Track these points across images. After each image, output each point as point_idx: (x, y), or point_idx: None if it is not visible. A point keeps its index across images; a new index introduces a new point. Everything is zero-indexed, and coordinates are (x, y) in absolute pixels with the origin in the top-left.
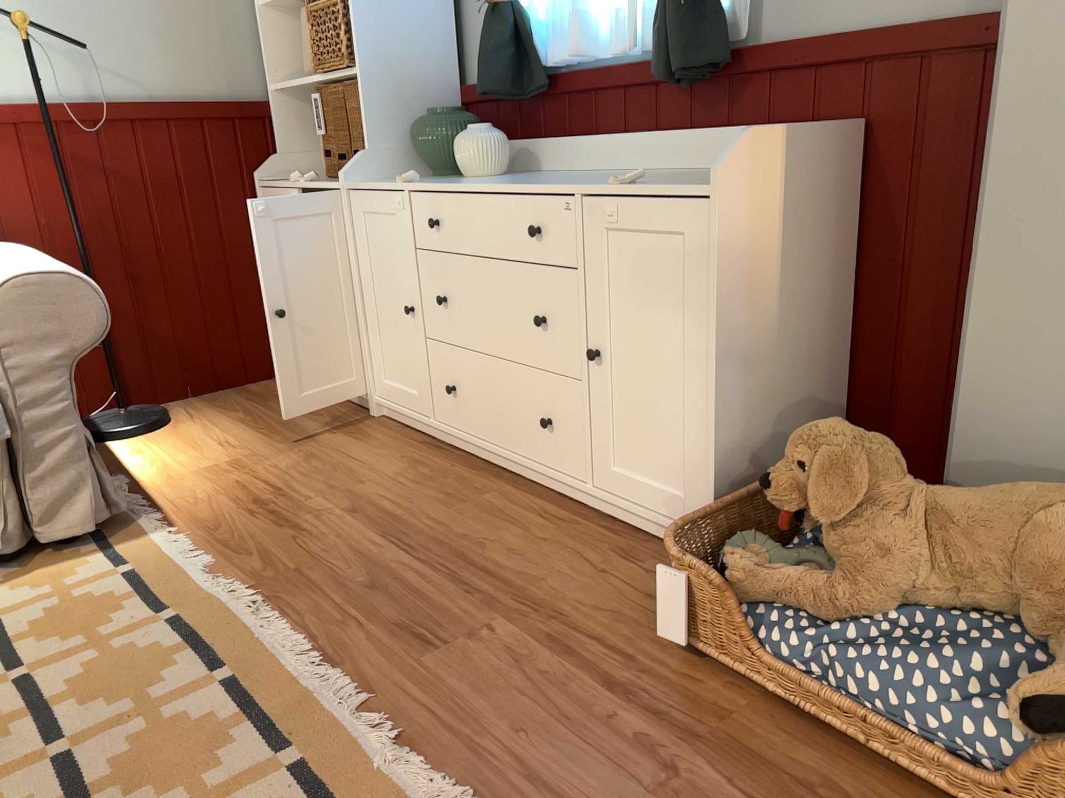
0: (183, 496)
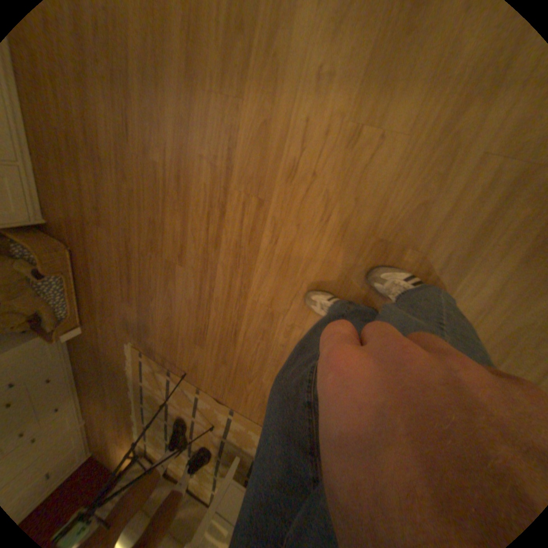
0: (125, 447)
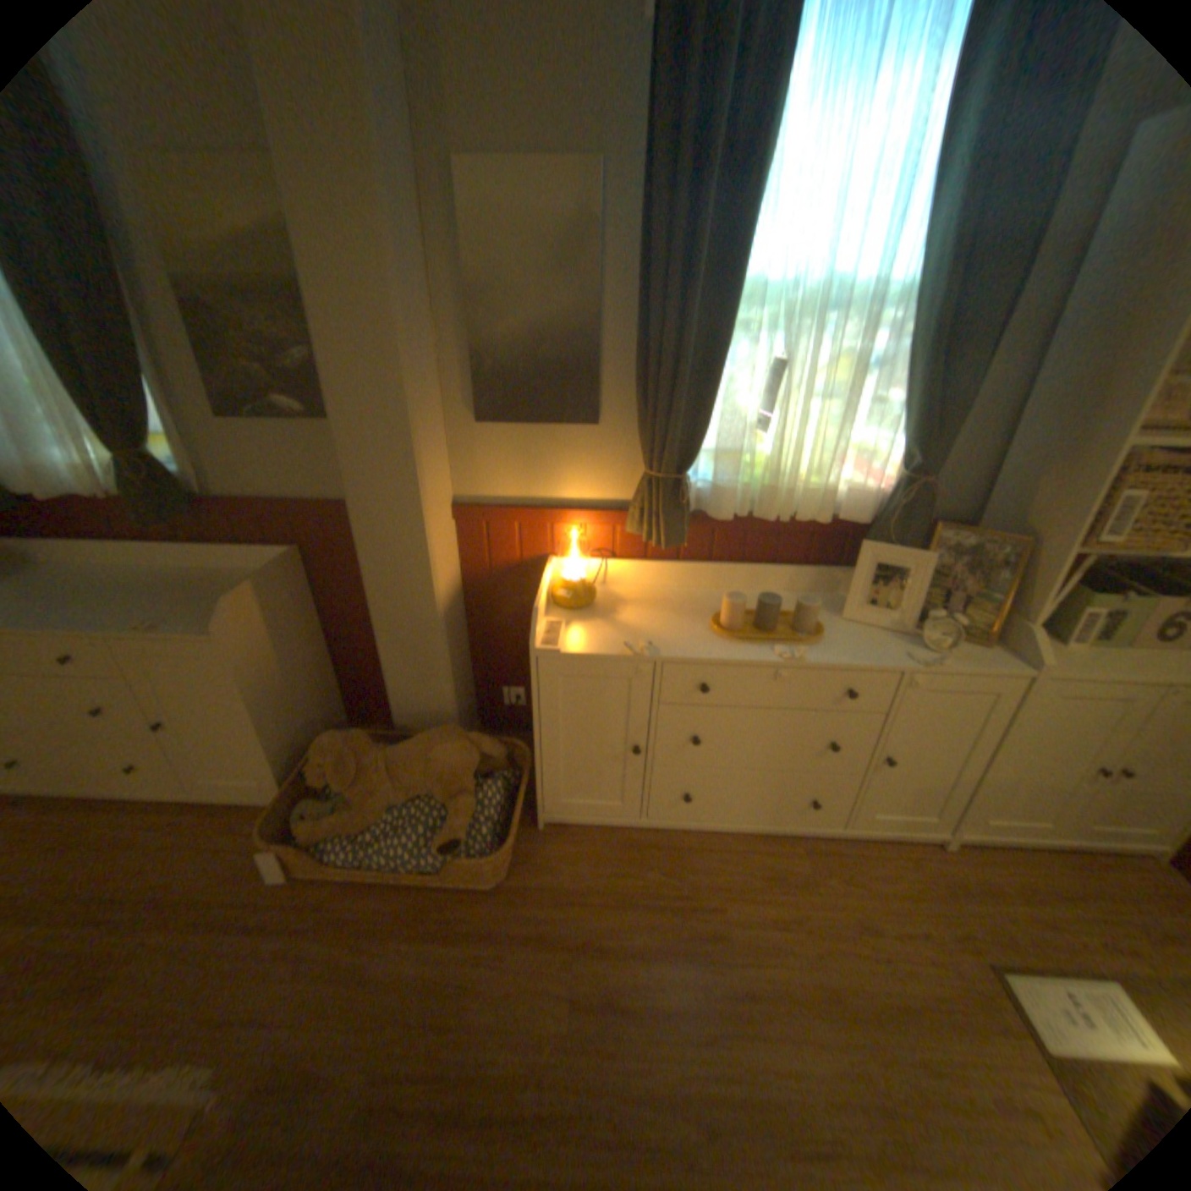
0: None
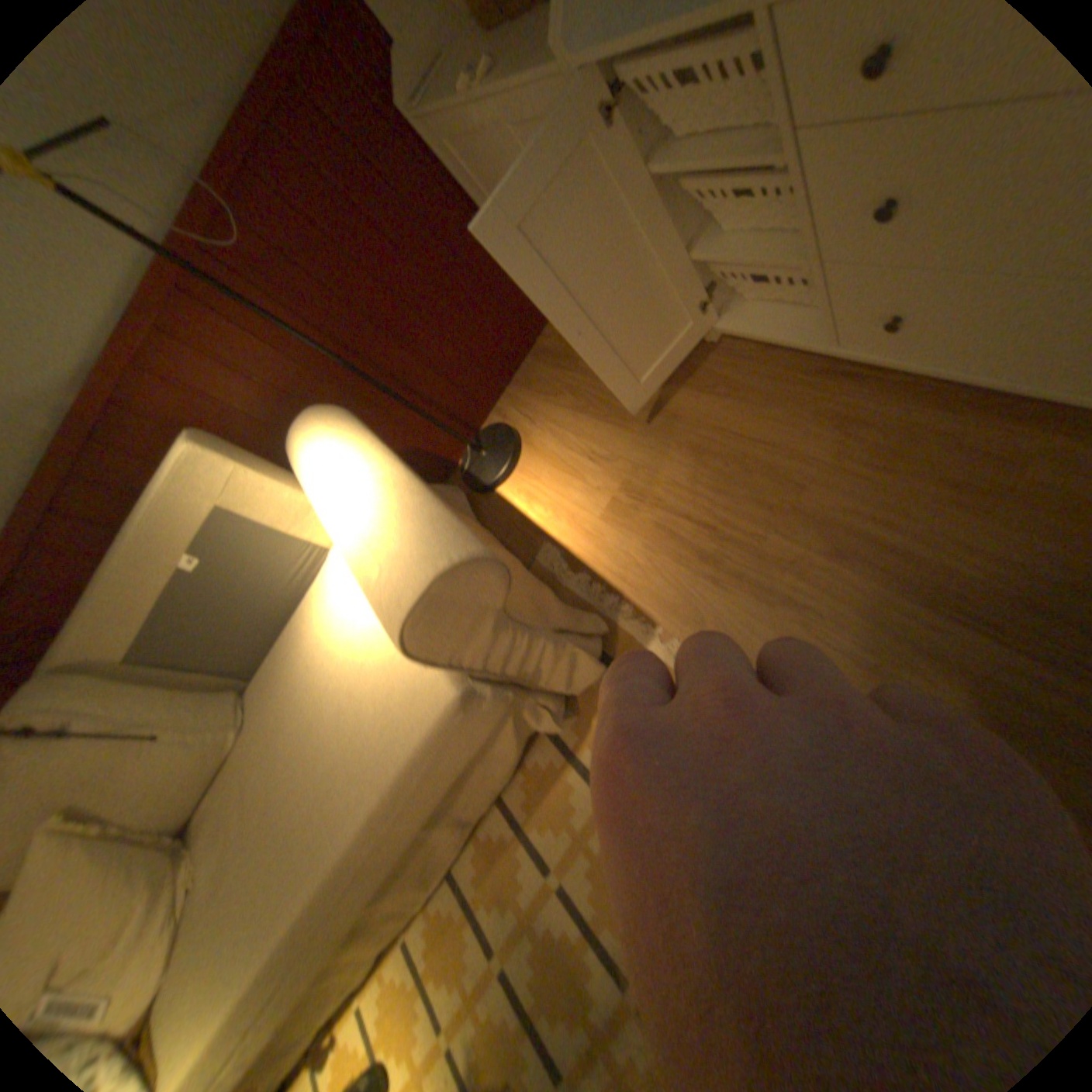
0: (623, 562)
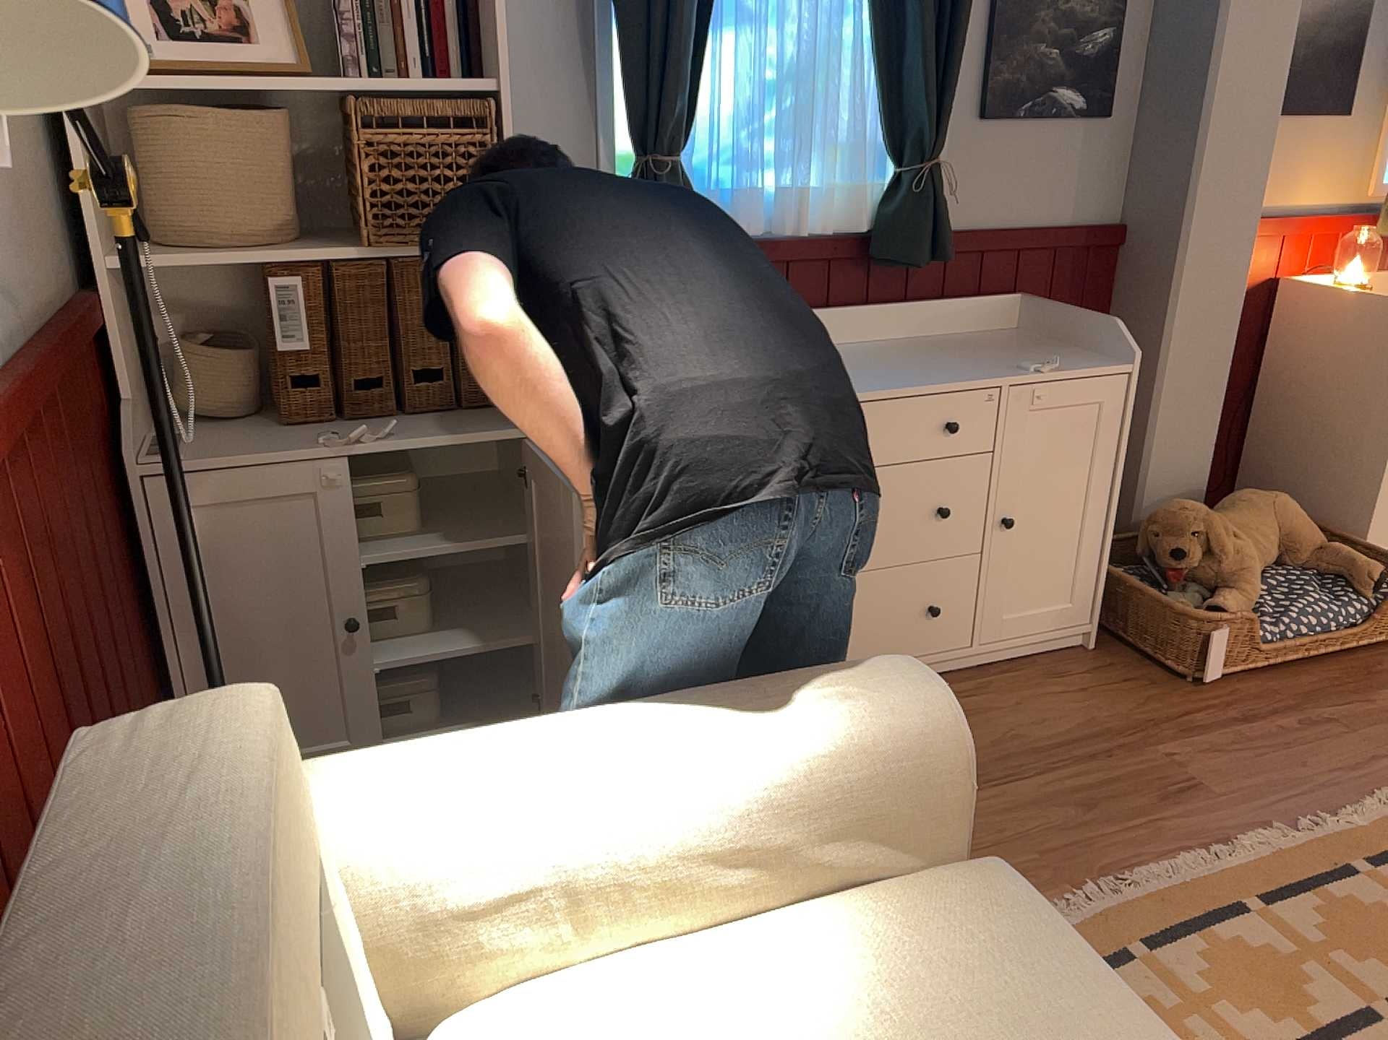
0: None
